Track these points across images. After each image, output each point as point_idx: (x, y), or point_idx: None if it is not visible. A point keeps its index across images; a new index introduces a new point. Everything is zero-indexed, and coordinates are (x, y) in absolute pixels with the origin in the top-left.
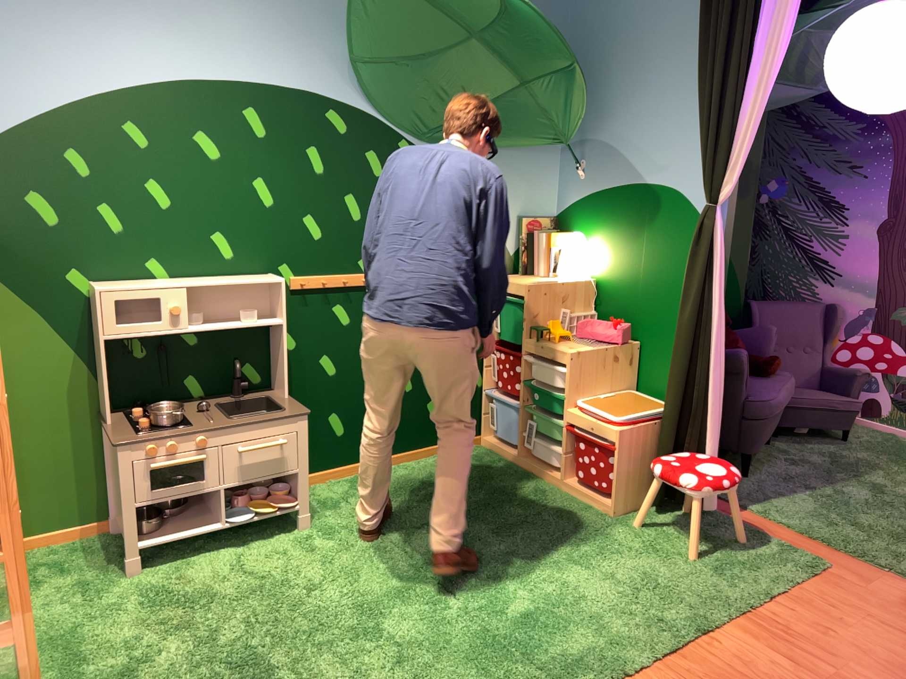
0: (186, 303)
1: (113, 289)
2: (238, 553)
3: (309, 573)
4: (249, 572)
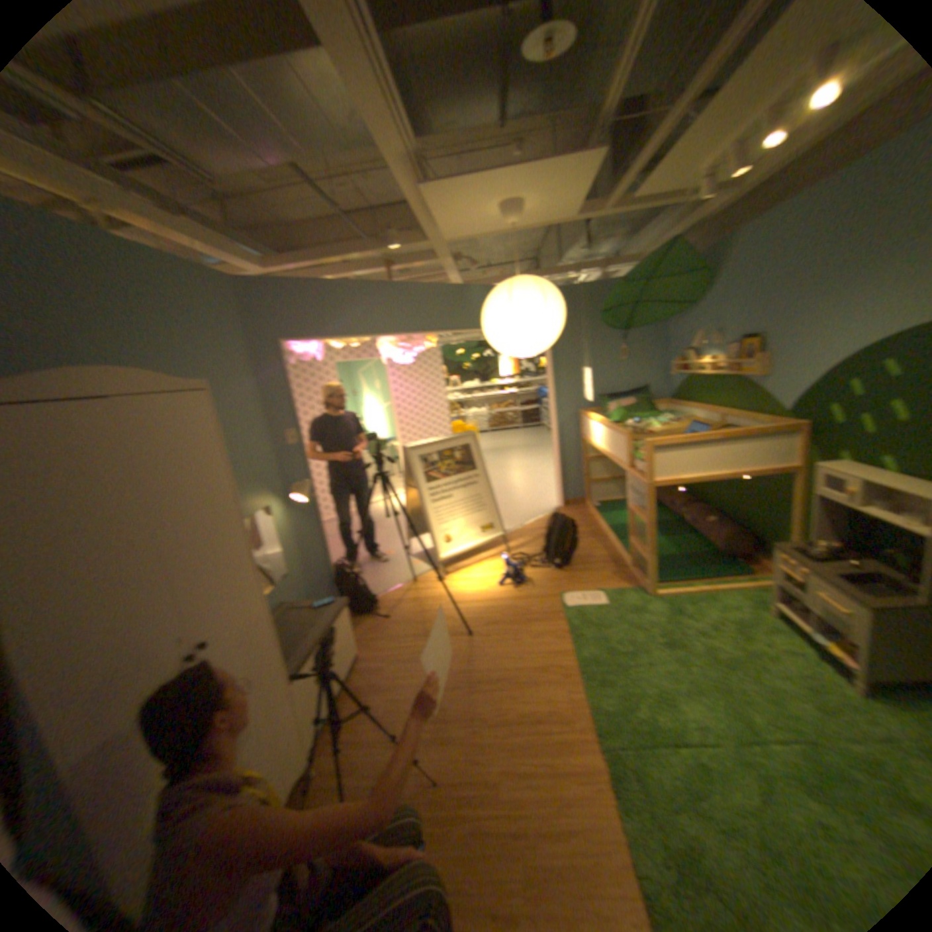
0: (859, 491)
1: (827, 467)
2: (811, 658)
3: (781, 685)
4: (782, 660)
